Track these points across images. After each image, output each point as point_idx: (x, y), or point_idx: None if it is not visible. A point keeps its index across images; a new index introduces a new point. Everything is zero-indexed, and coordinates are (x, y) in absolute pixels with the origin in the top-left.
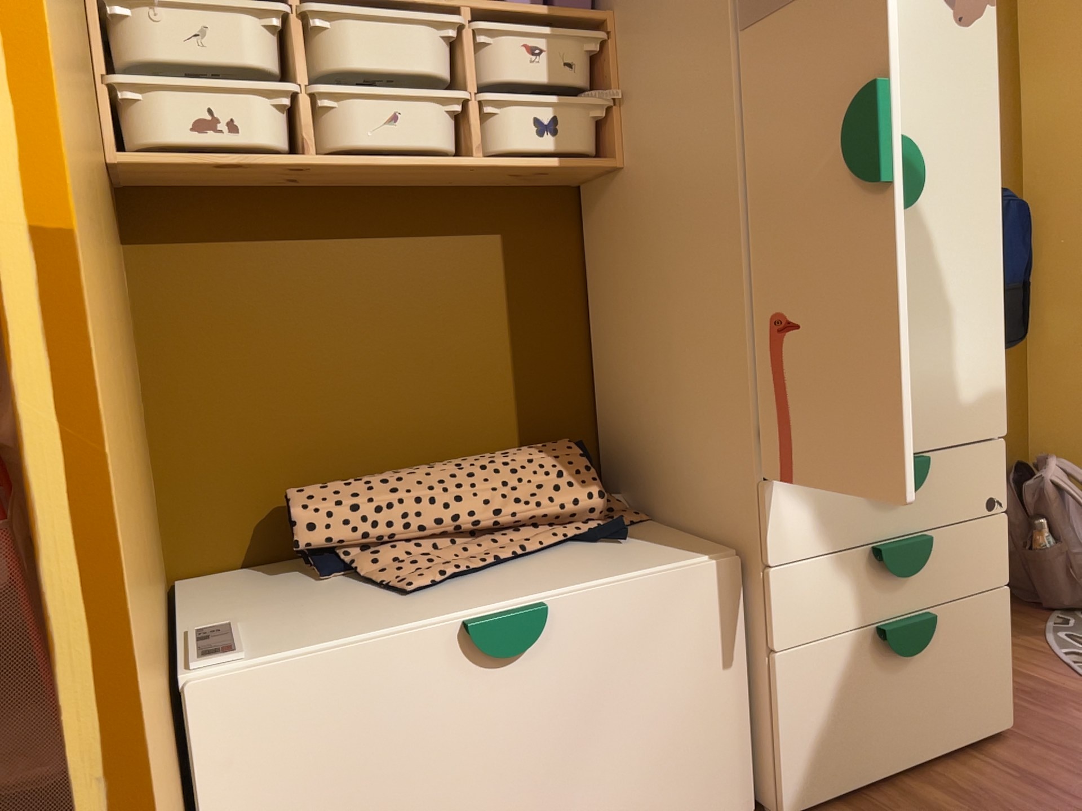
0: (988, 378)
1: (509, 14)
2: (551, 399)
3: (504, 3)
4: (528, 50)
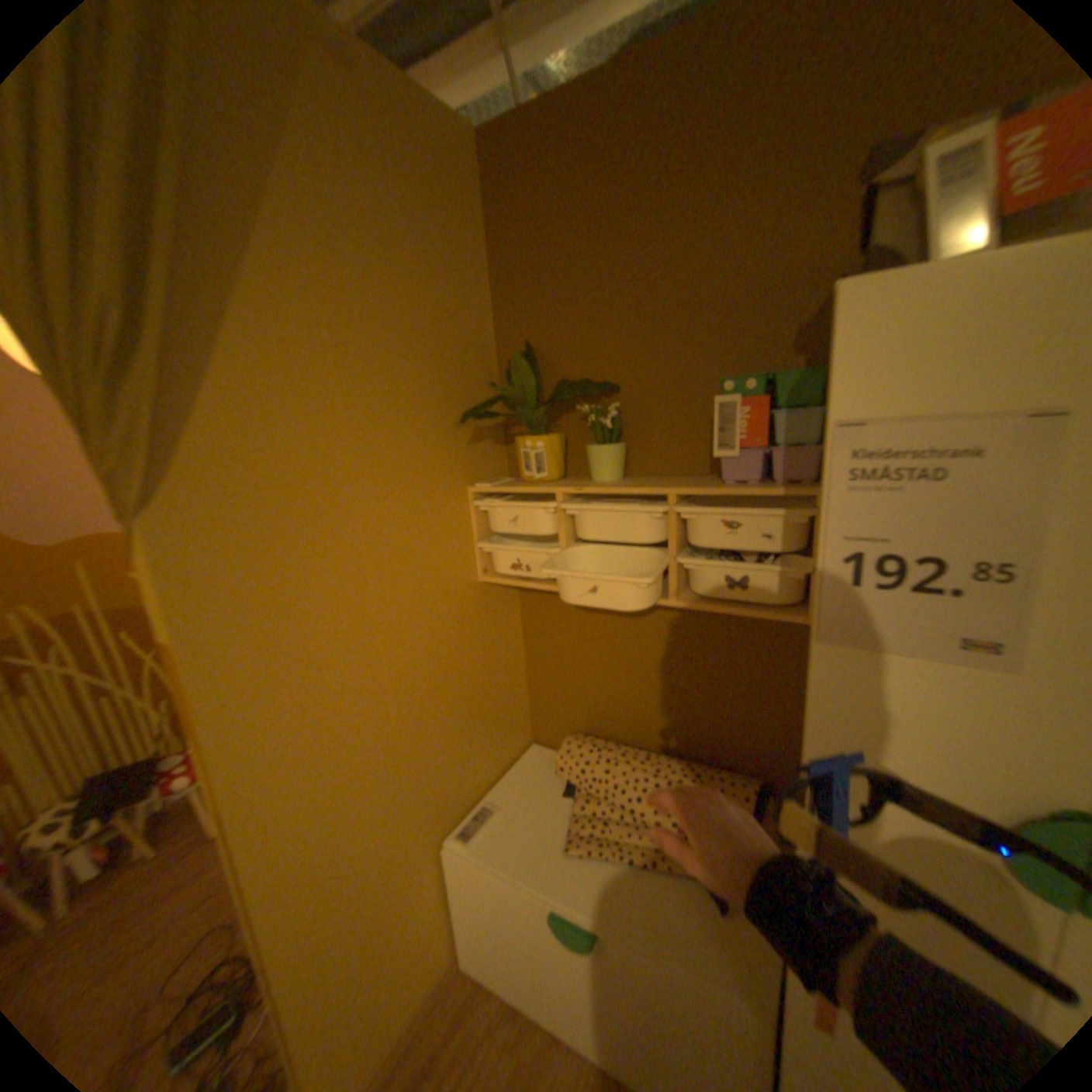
0: None
1: (704, 500)
2: (763, 745)
3: (705, 488)
4: (720, 527)
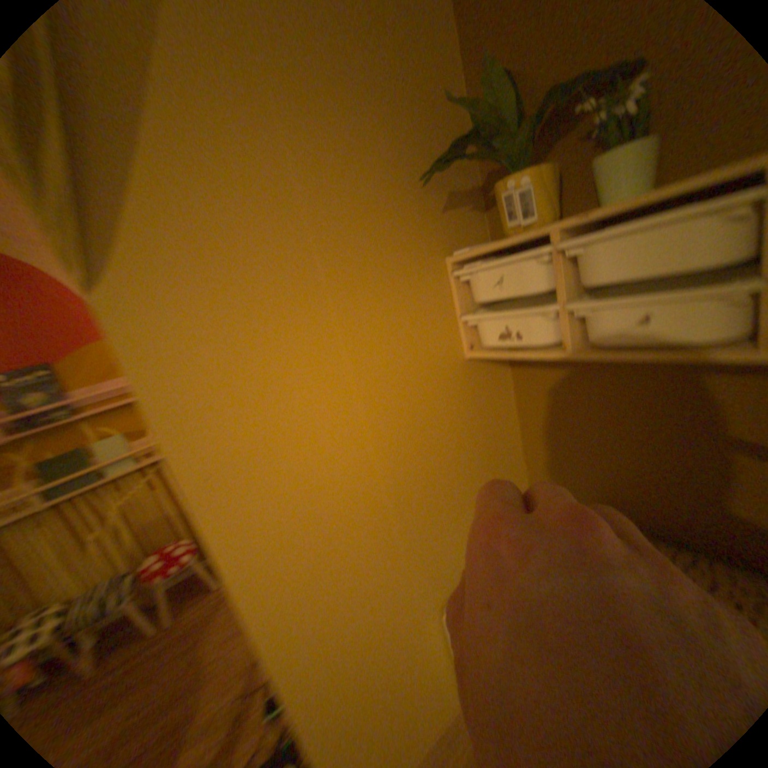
0: None
1: None
2: None
3: None
4: None
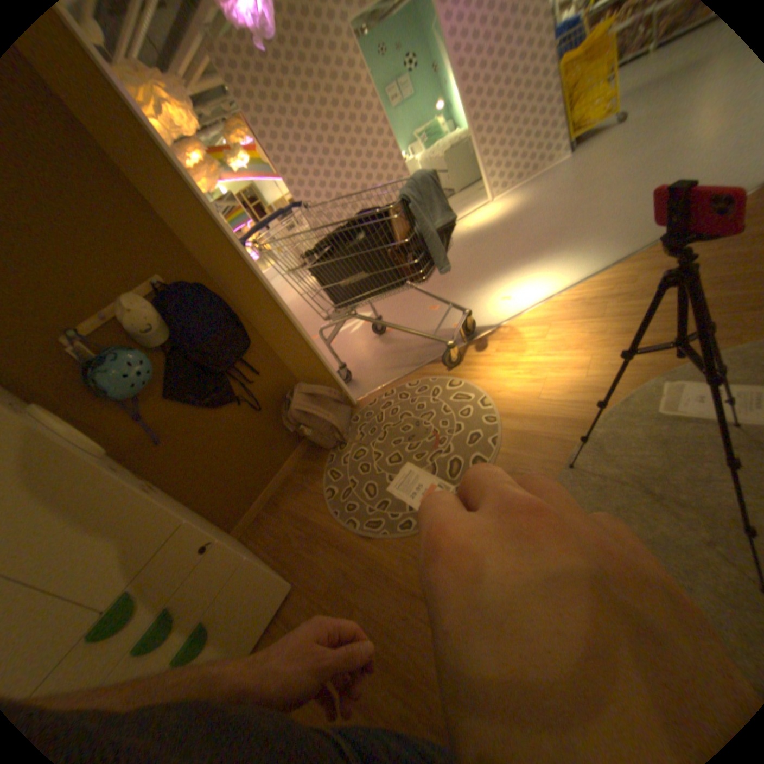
0: (143, 516)
1: None
2: None
3: None
4: None
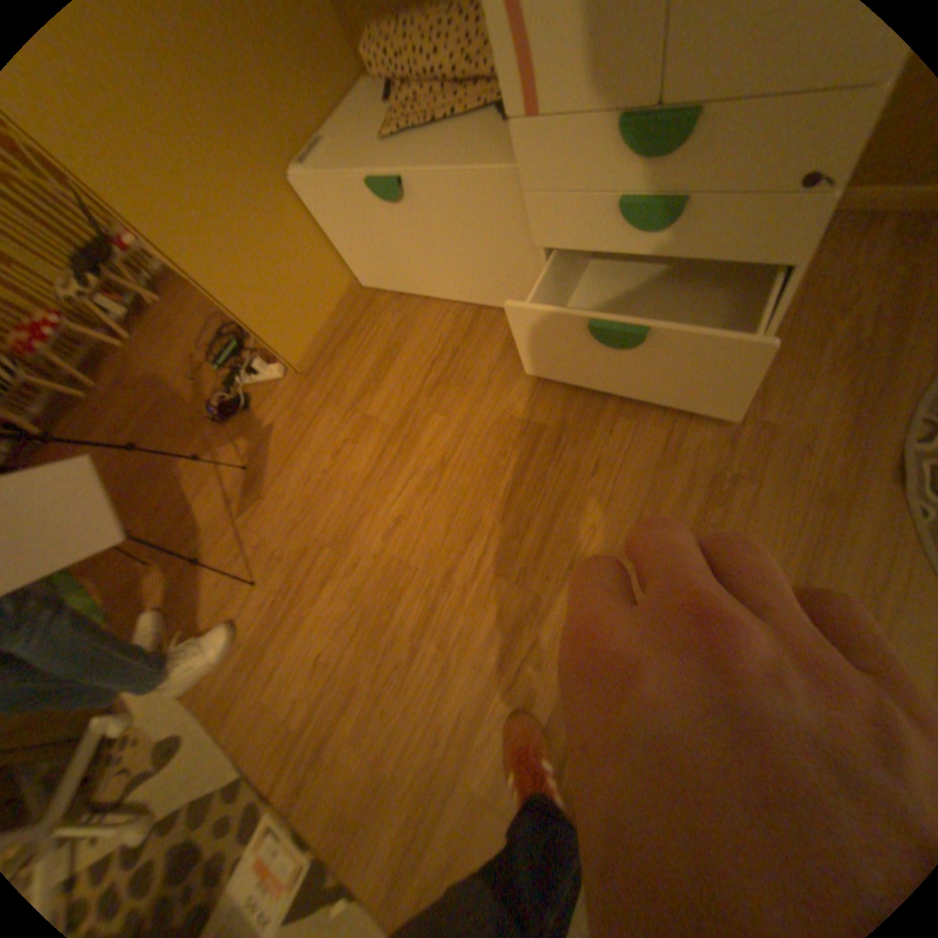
0: None
1: None
2: None
3: None
4: None
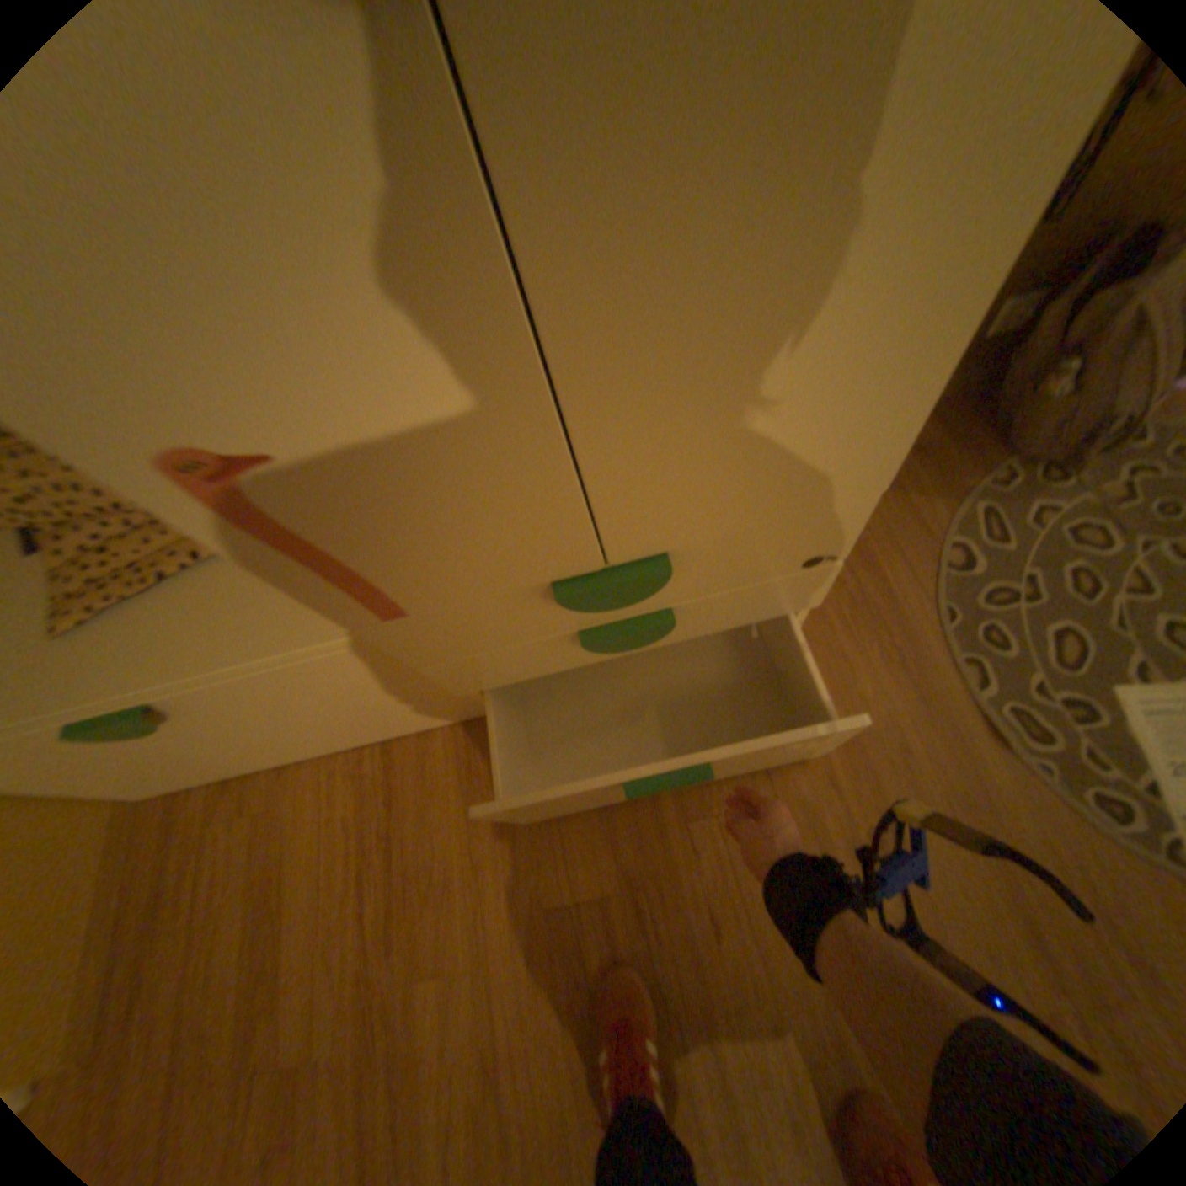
0: (866, 427)
1: None
2: None
3: None
4: None
